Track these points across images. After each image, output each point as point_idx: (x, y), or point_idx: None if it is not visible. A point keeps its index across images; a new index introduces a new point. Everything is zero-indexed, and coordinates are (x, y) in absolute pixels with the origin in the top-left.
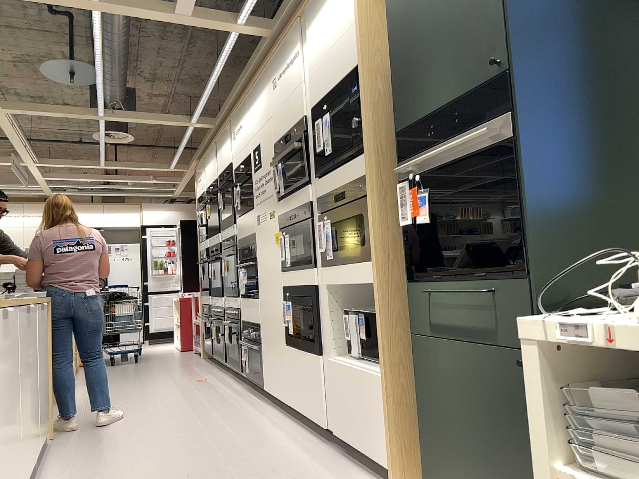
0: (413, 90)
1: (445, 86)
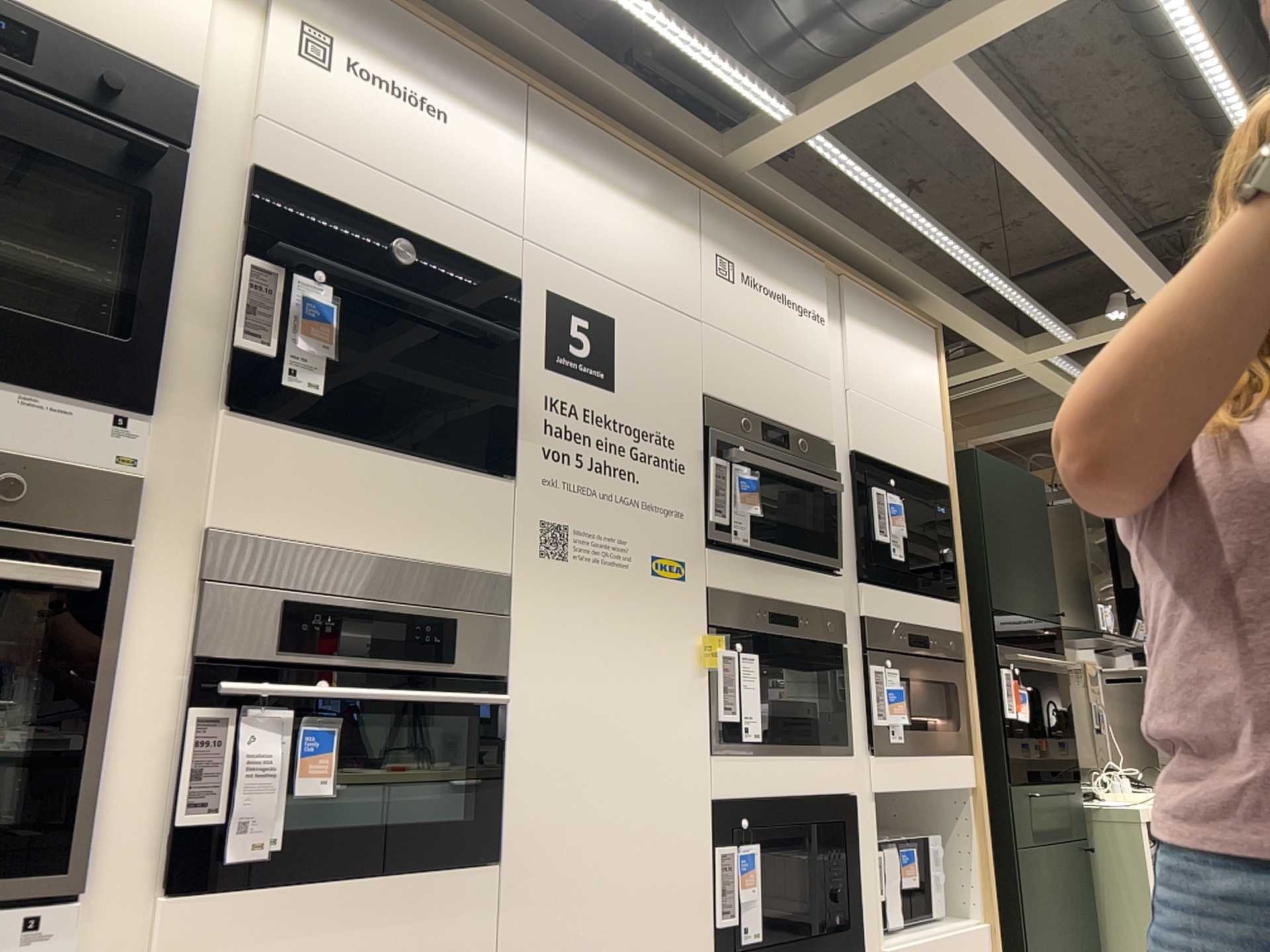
0: (1003, 577)
1: (1026, 597)
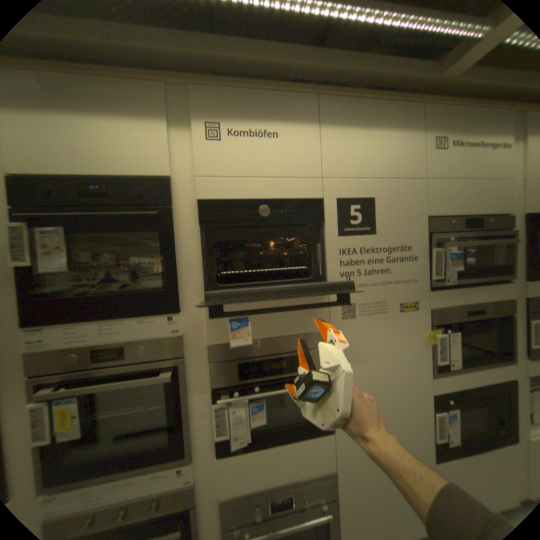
0: None
1: None
